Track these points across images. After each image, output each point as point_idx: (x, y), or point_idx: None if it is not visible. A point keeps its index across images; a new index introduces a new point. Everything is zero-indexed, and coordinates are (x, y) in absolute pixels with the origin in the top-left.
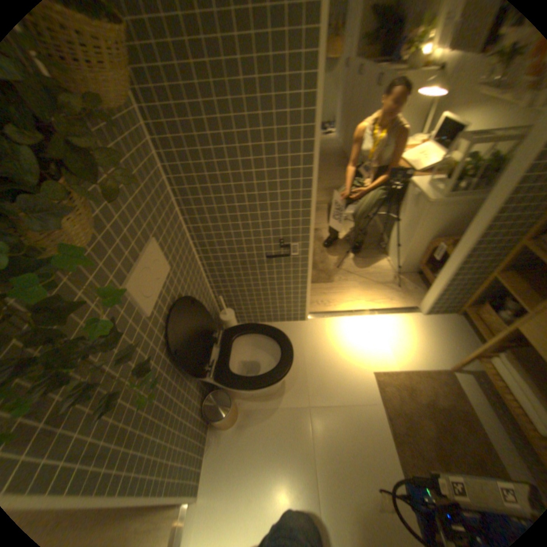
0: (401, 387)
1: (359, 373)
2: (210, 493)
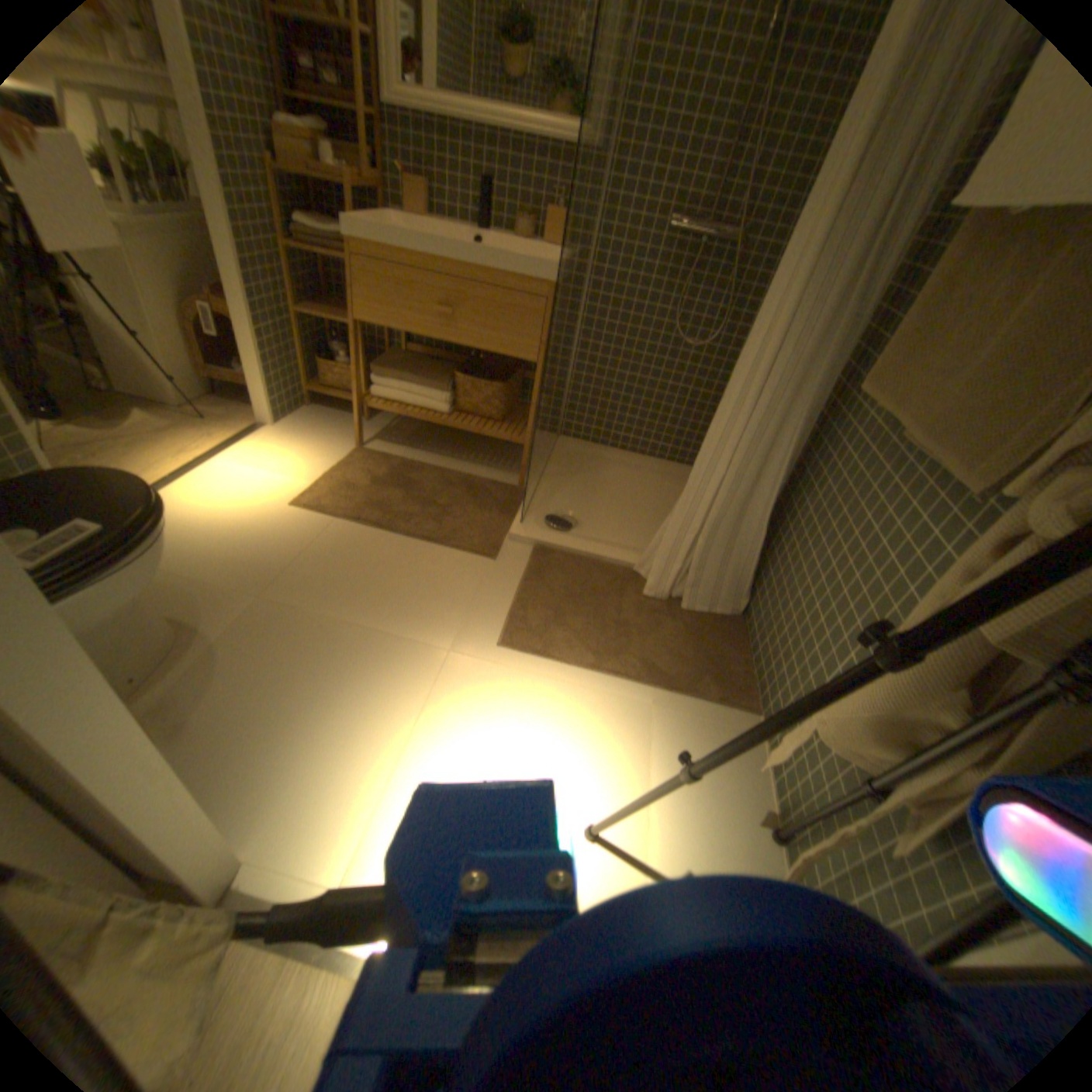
0: (332, 491)
1: (271, 518)
2: (232, 822)
